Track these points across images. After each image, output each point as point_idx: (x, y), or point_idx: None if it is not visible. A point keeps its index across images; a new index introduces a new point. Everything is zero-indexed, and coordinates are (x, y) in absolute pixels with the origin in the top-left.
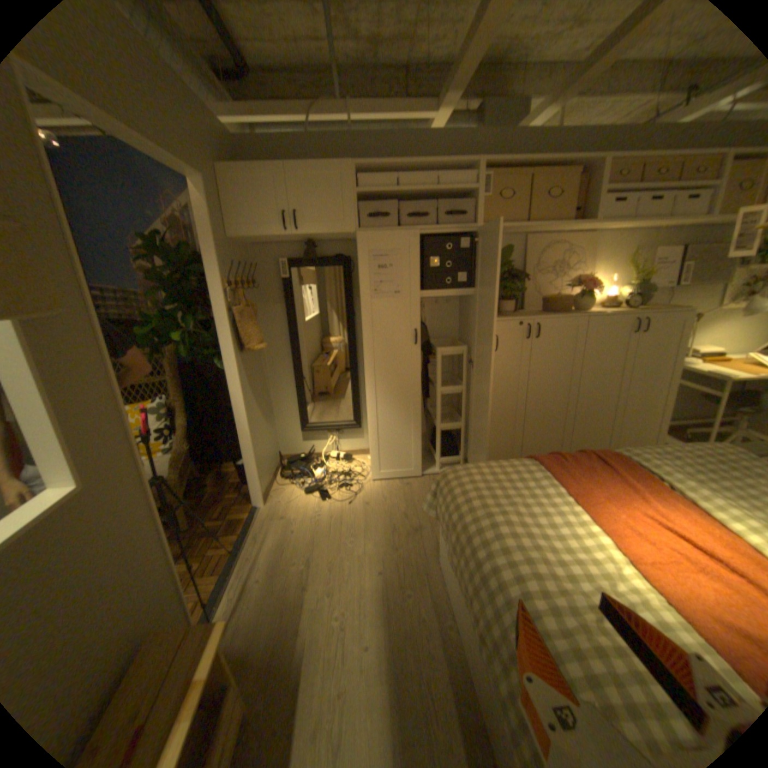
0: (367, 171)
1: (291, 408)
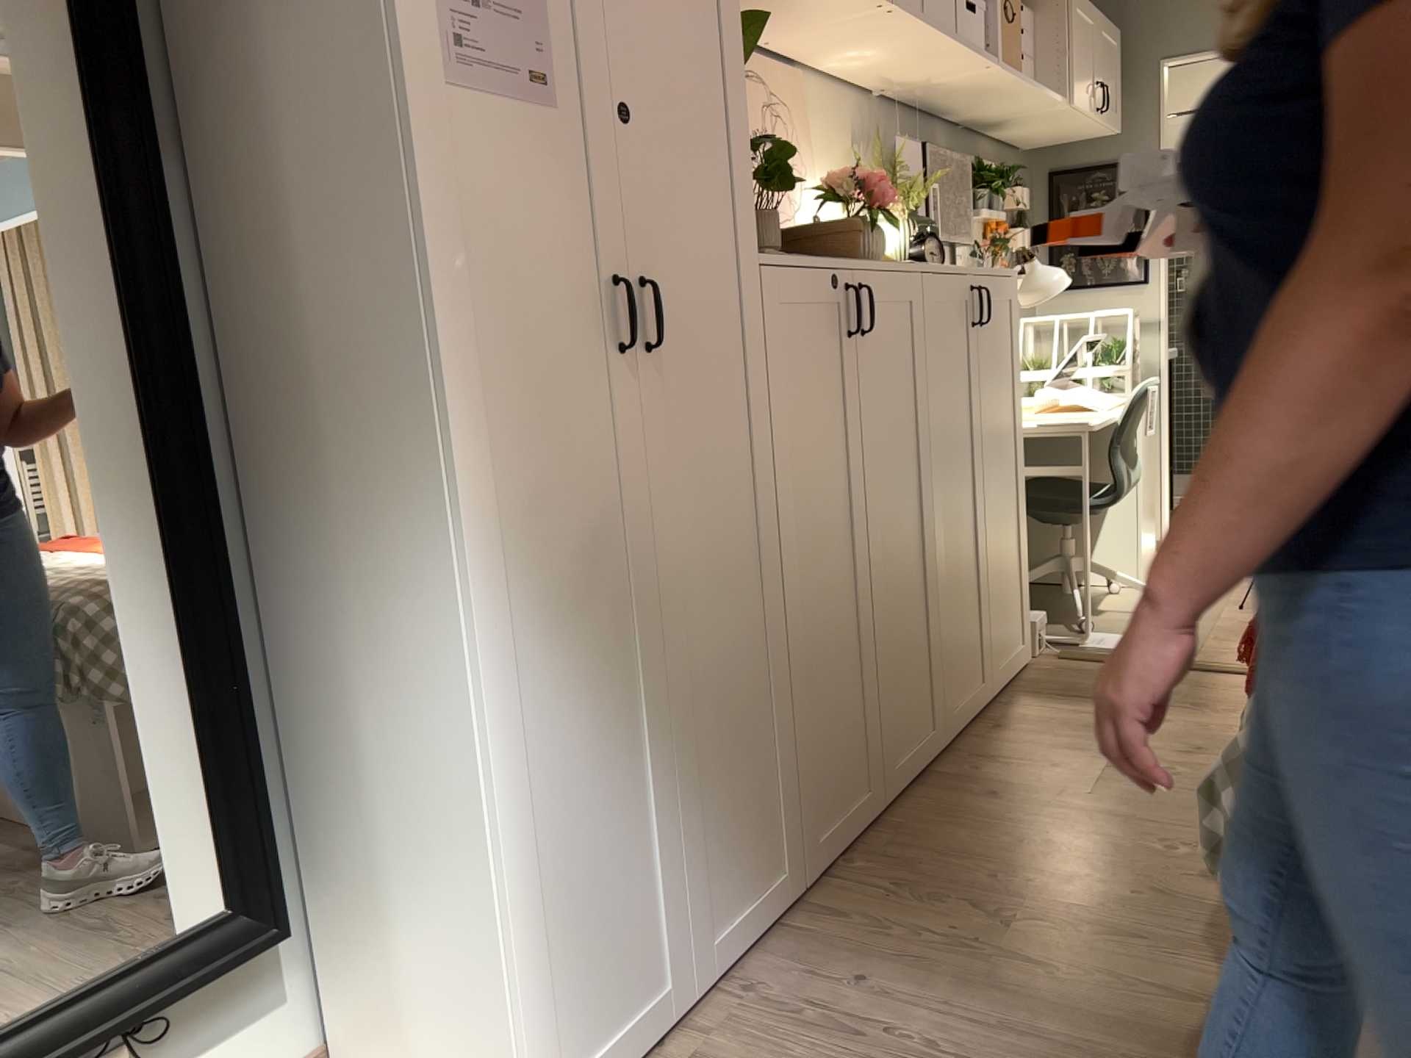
0: None
1: None
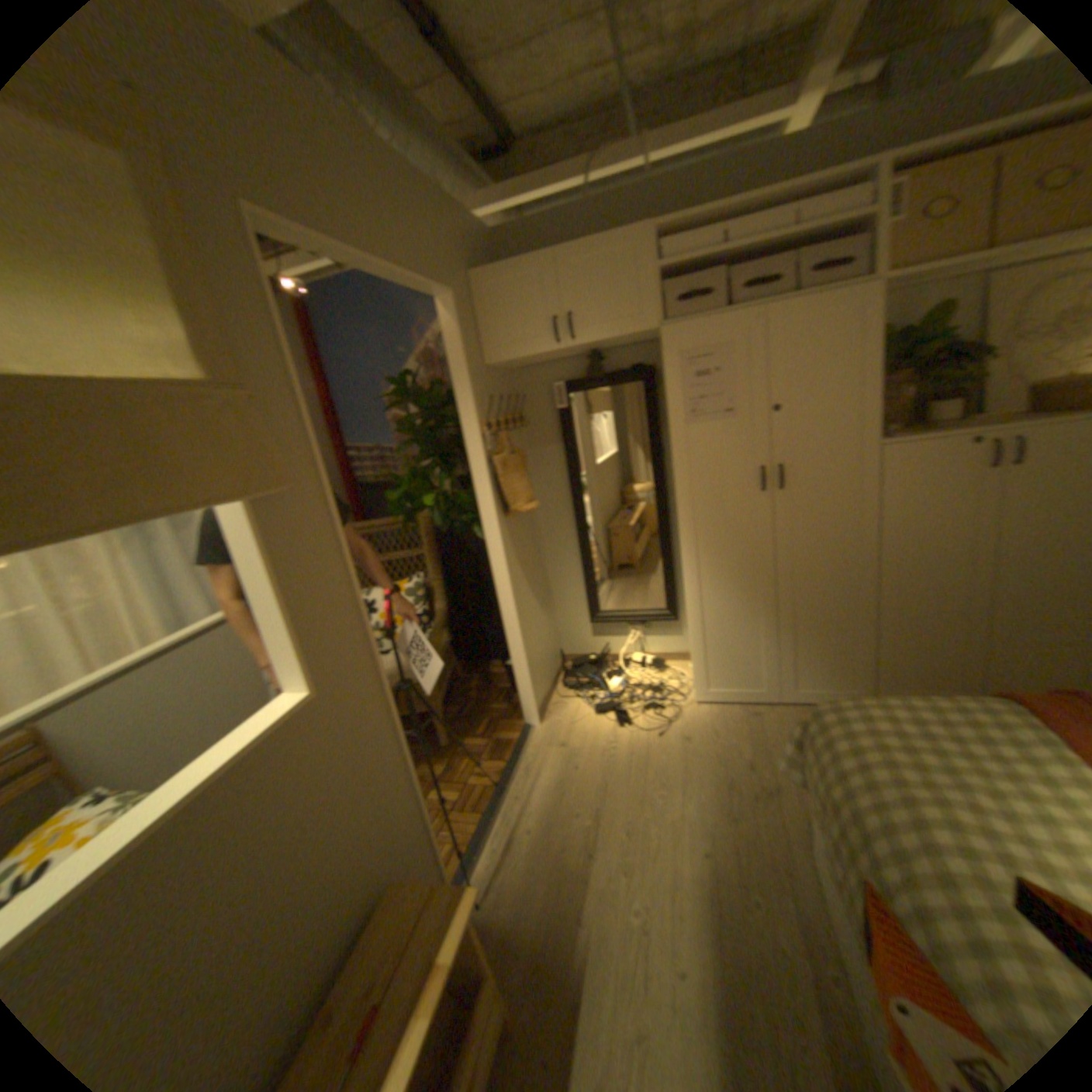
0: (676, 232)
1: (576, 590)
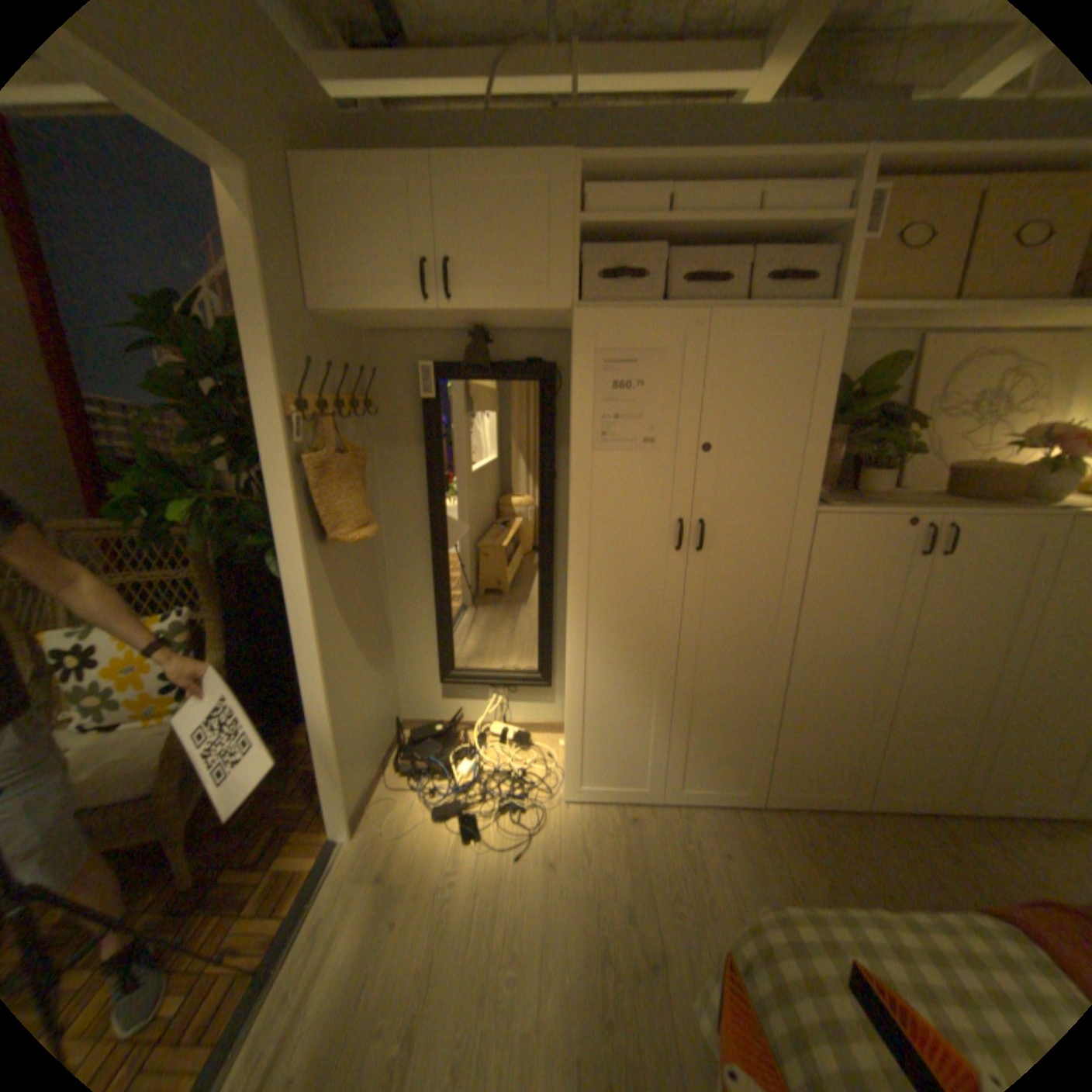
0: (606, 182)
1: (425, 638)
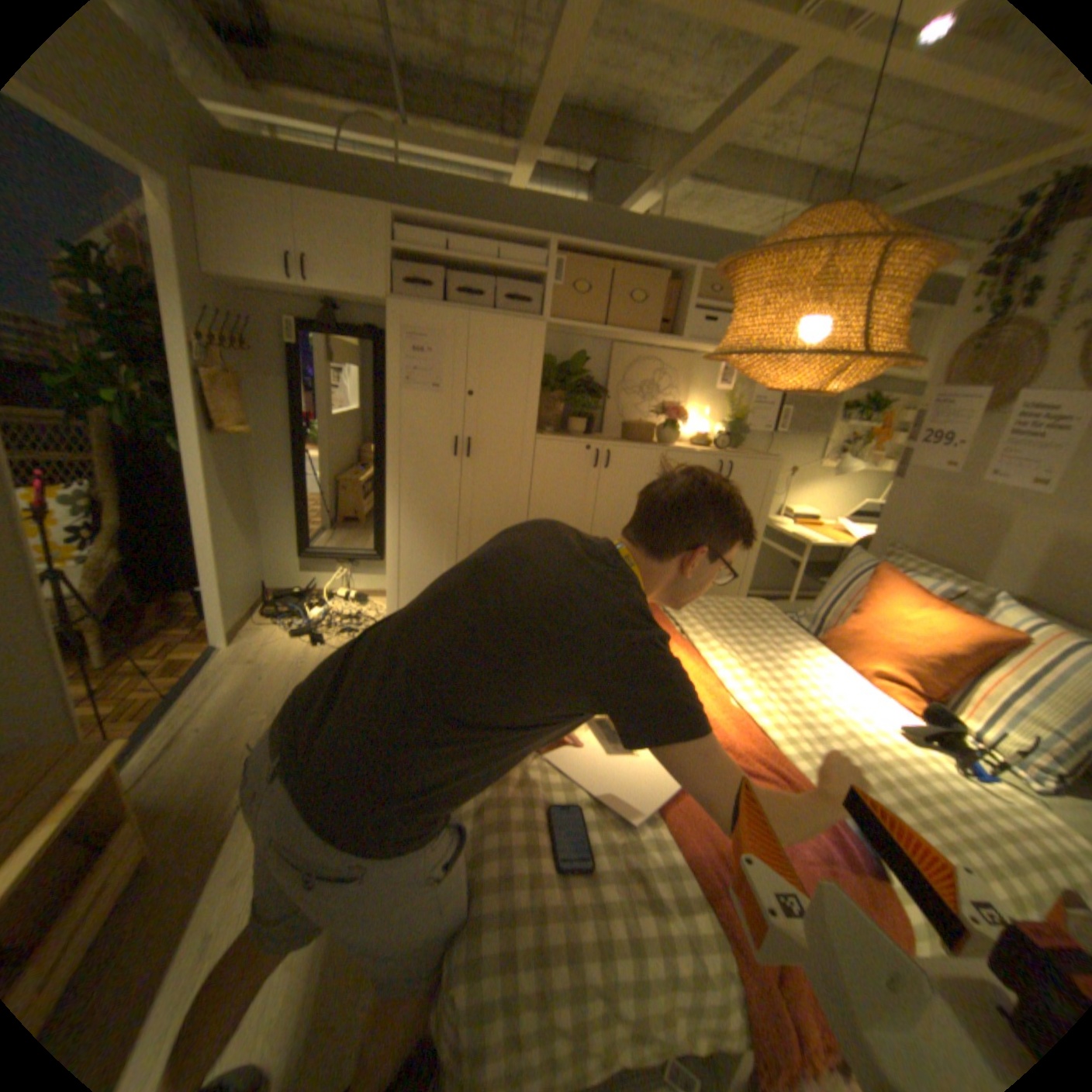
0: (411, 223)
1: (287, 524)
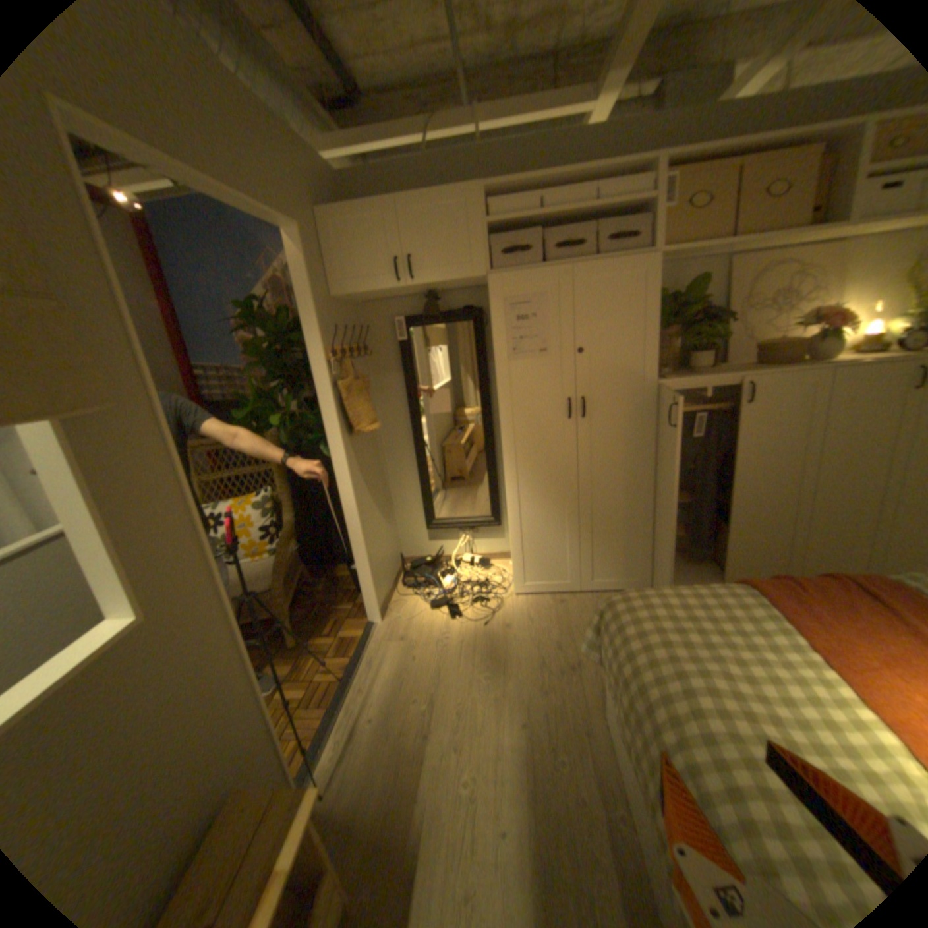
0: (501, 194)
1: (414, 500)
